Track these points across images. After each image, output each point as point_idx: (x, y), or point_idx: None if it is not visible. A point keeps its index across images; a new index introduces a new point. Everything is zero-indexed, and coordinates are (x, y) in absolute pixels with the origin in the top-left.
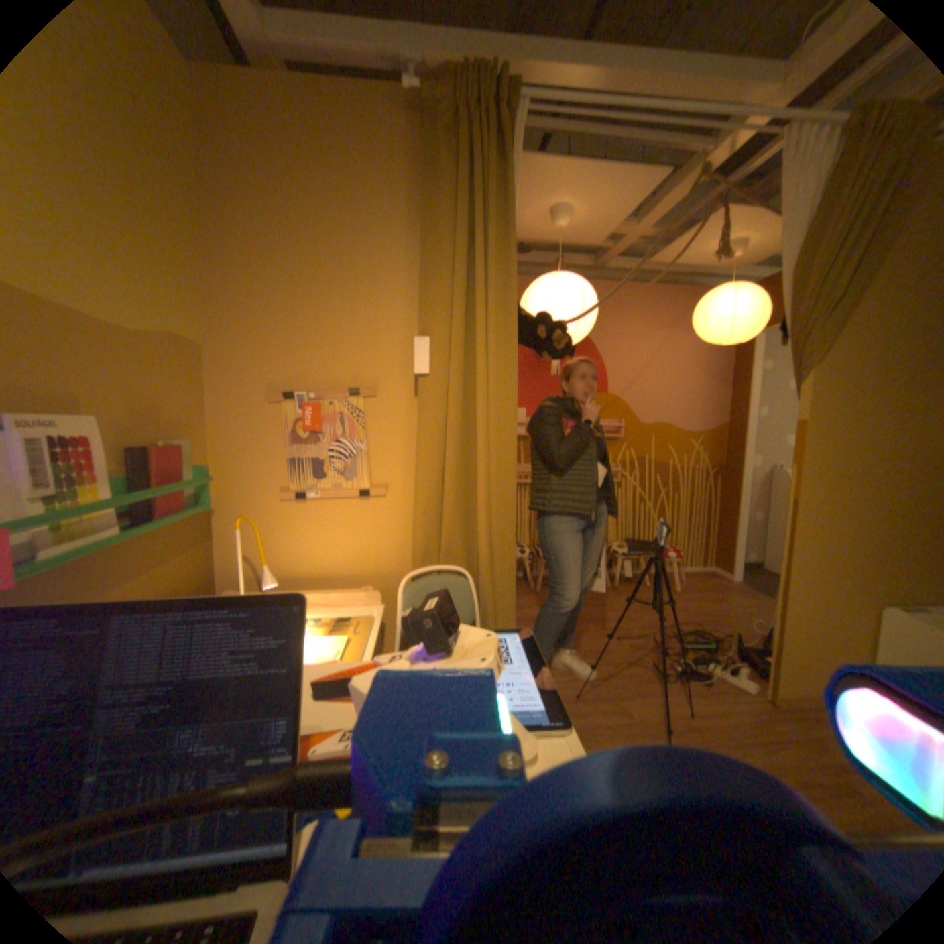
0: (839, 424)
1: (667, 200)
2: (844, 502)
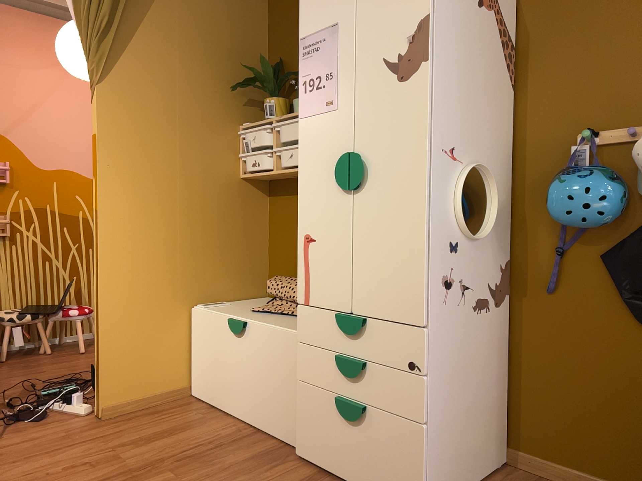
0: (130, 142)
1: None
2: (144, 213)
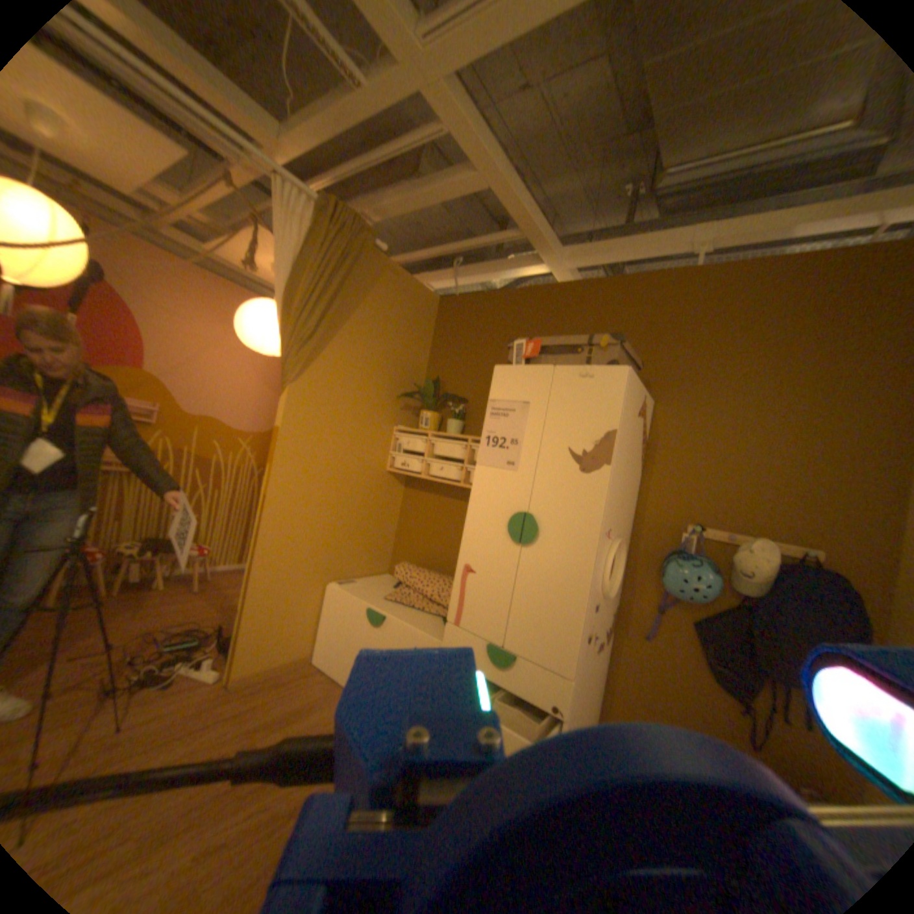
0: (305, 436)
1: (205, 193)
2: (304, 500)
